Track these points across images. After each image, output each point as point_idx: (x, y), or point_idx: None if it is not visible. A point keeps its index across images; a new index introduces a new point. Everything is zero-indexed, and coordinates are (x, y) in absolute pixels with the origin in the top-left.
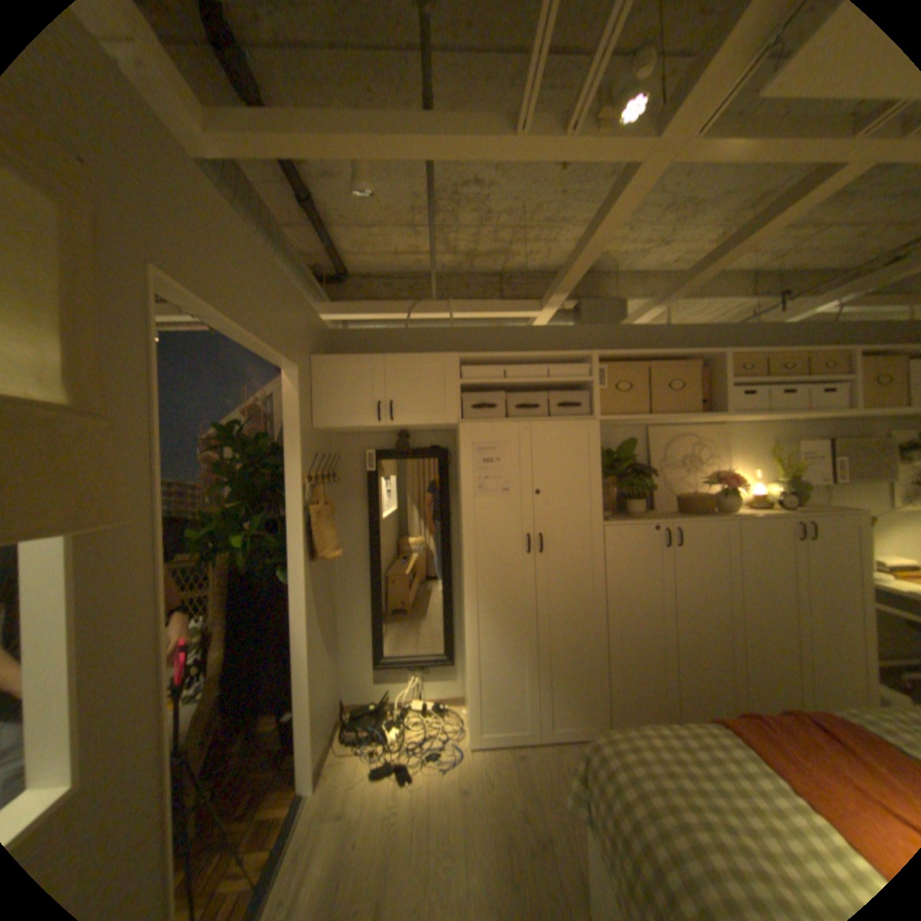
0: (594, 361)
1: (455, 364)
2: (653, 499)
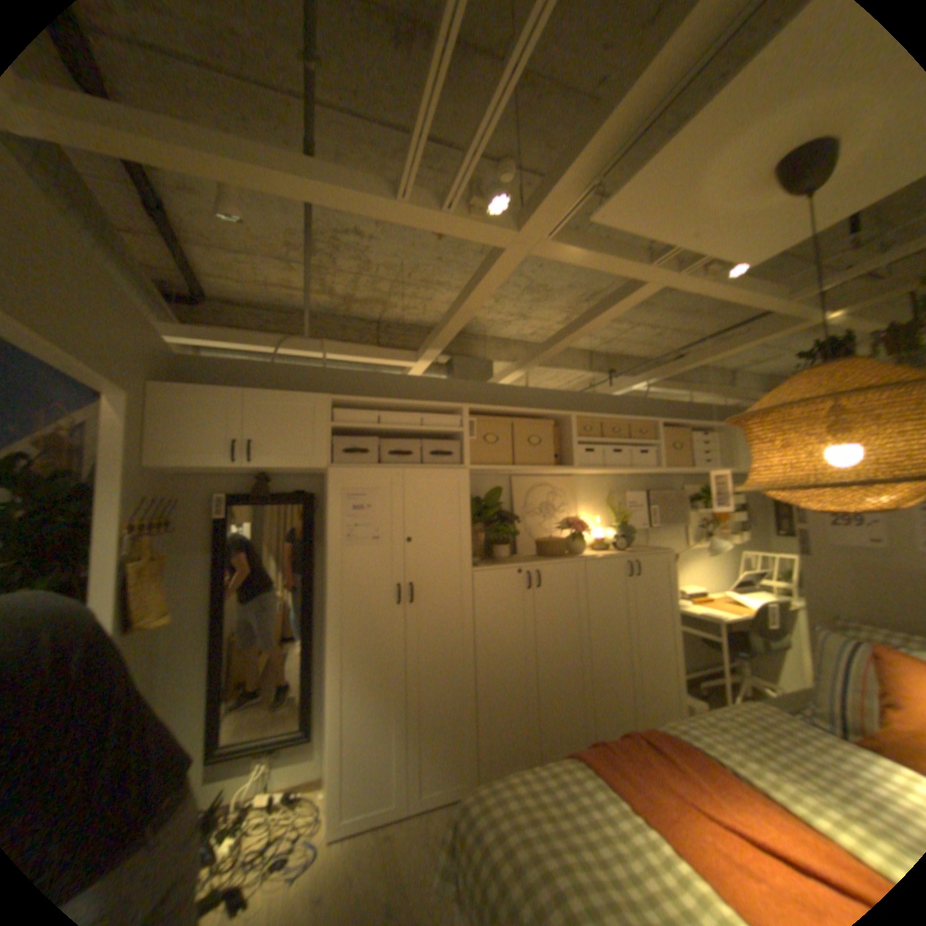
0: (465, 414)
1: (327, 405)
2: (515, 543)
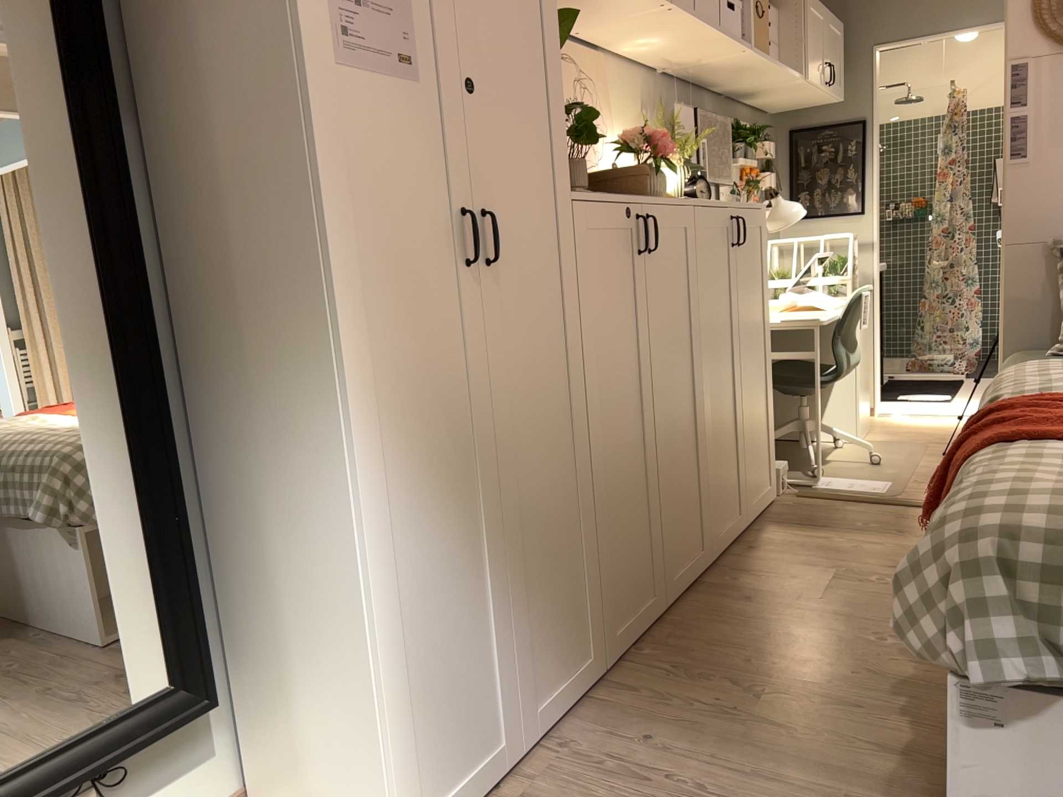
0: None
1: None
2: None
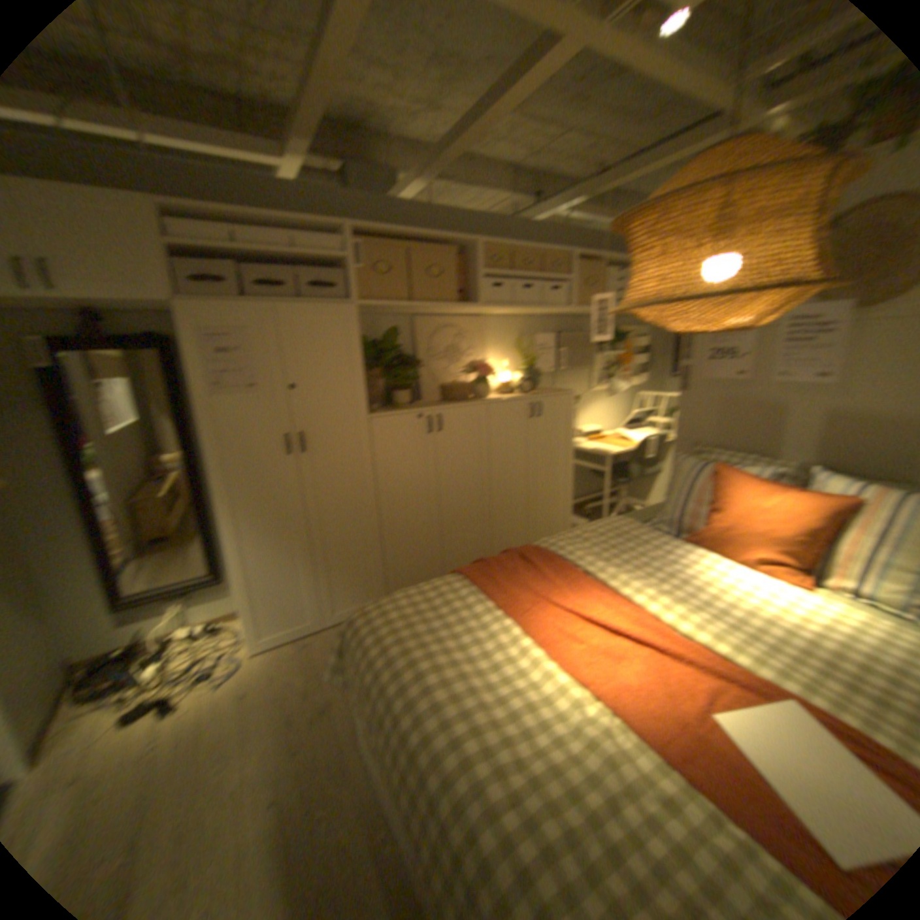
0: (350, 231)
1: (154, 209)
2: (422, 388)
